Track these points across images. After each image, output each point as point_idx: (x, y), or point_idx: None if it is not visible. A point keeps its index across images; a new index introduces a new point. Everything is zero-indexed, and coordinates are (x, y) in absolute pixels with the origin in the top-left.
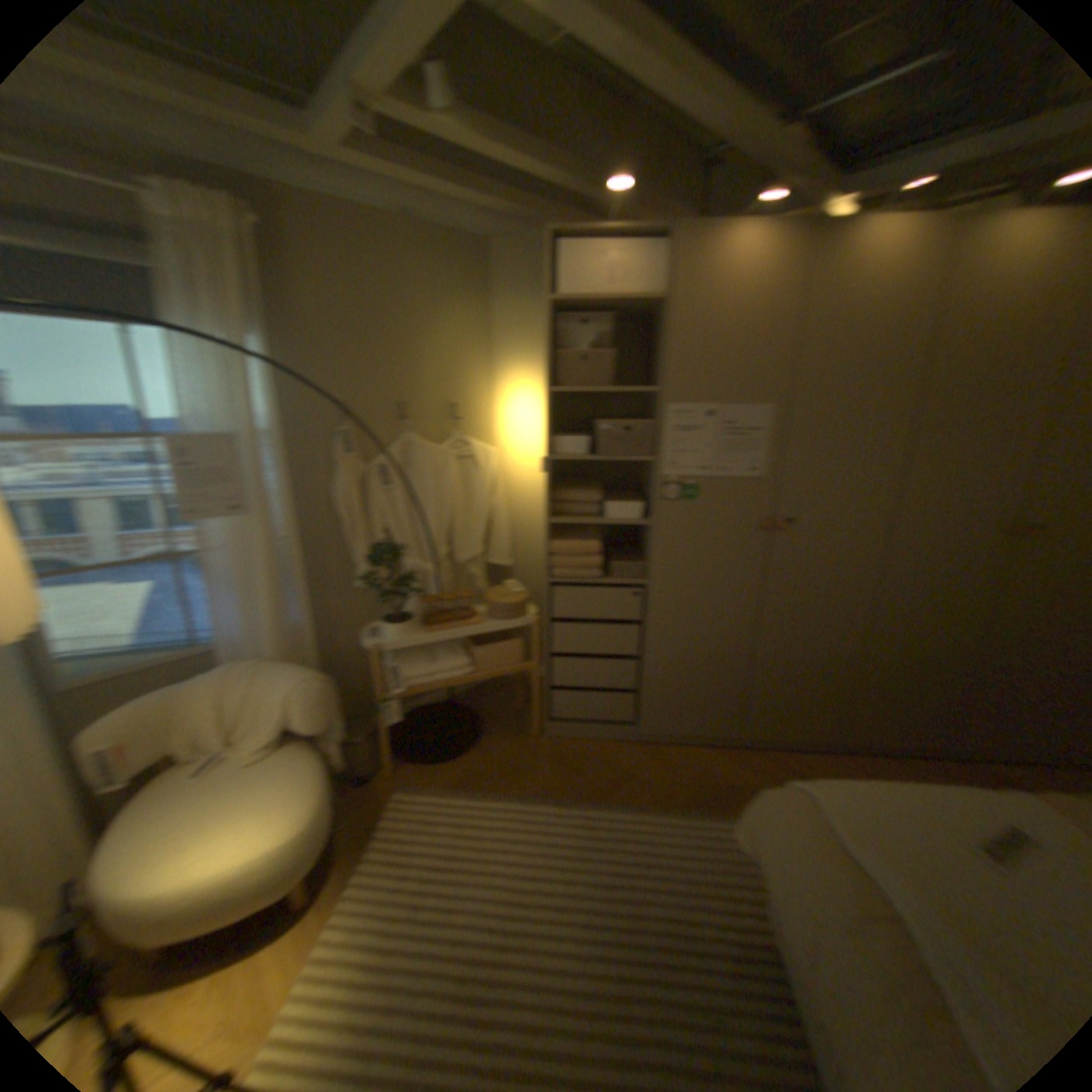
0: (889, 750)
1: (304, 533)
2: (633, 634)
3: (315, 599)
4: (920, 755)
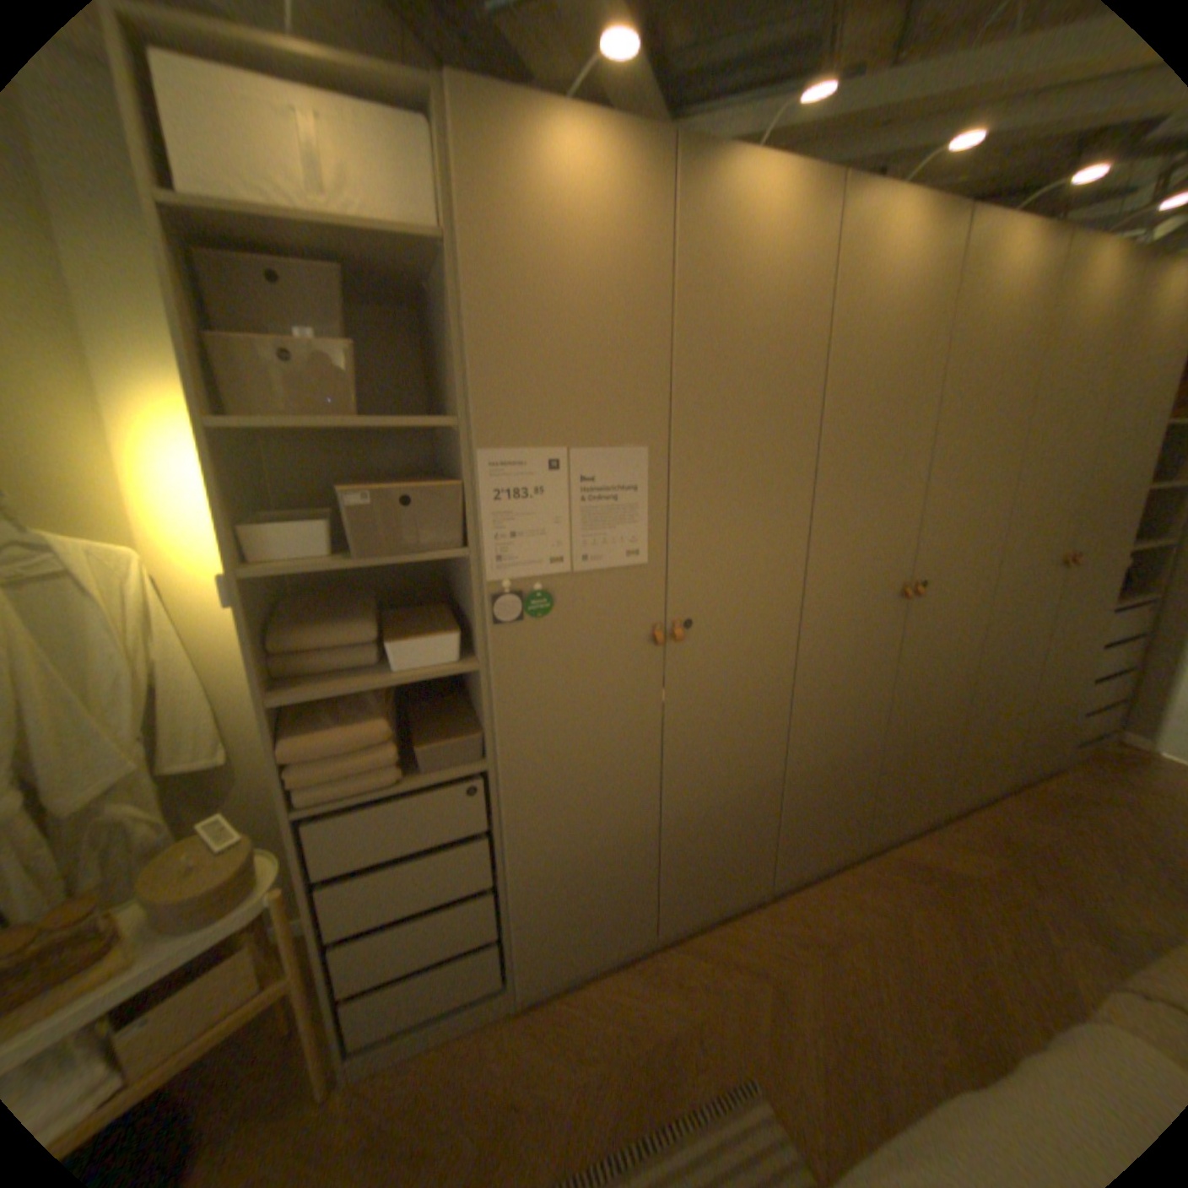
0: (813, 875)
1: None
2: (473, 858)
3: None
4: (840, 867)
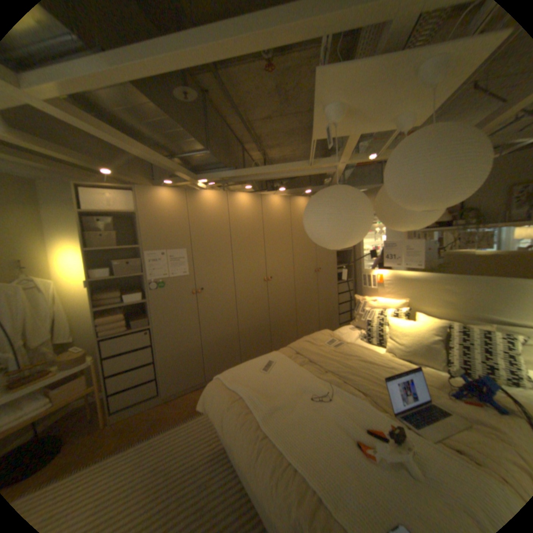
0: None
1: None
2: (147, 353)
3: None
4: None
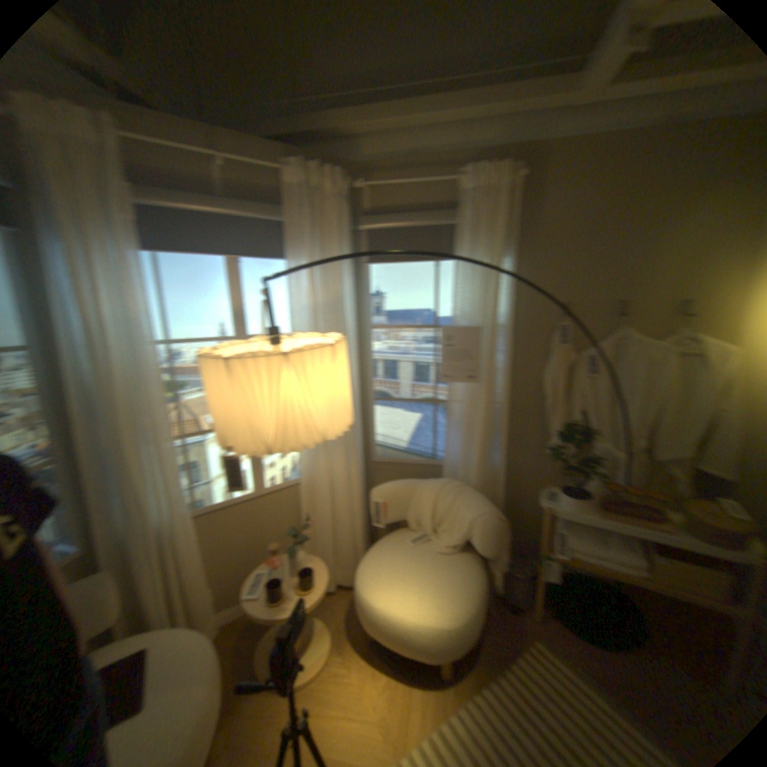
0: None
1: (512, 401)
2: None
3: (509, 453)
4: None
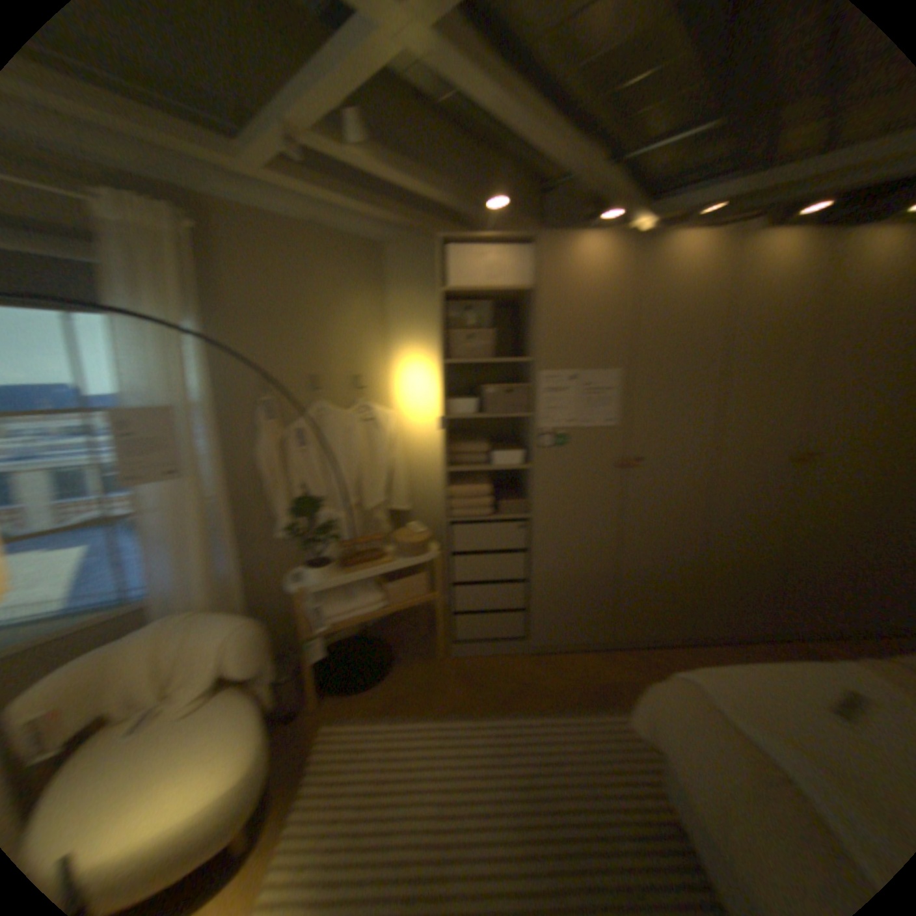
0: (728, 639)
1: (233, 491)
2: (522, 560)
3: (243, 551)
4: (752, 641)
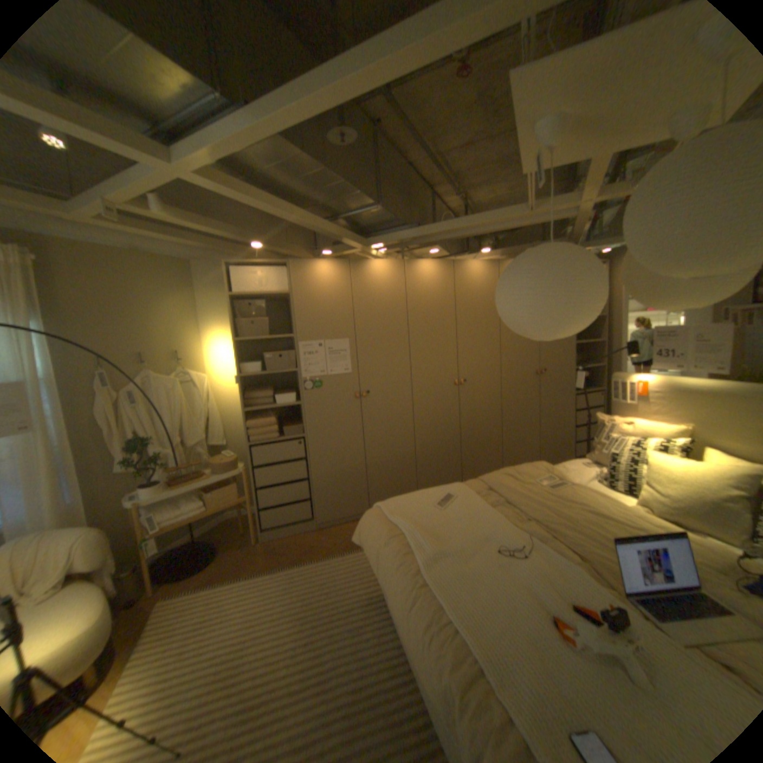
0: None
1: (69, 442)
2: (300, 467)
3: (79, 486)
4: None
